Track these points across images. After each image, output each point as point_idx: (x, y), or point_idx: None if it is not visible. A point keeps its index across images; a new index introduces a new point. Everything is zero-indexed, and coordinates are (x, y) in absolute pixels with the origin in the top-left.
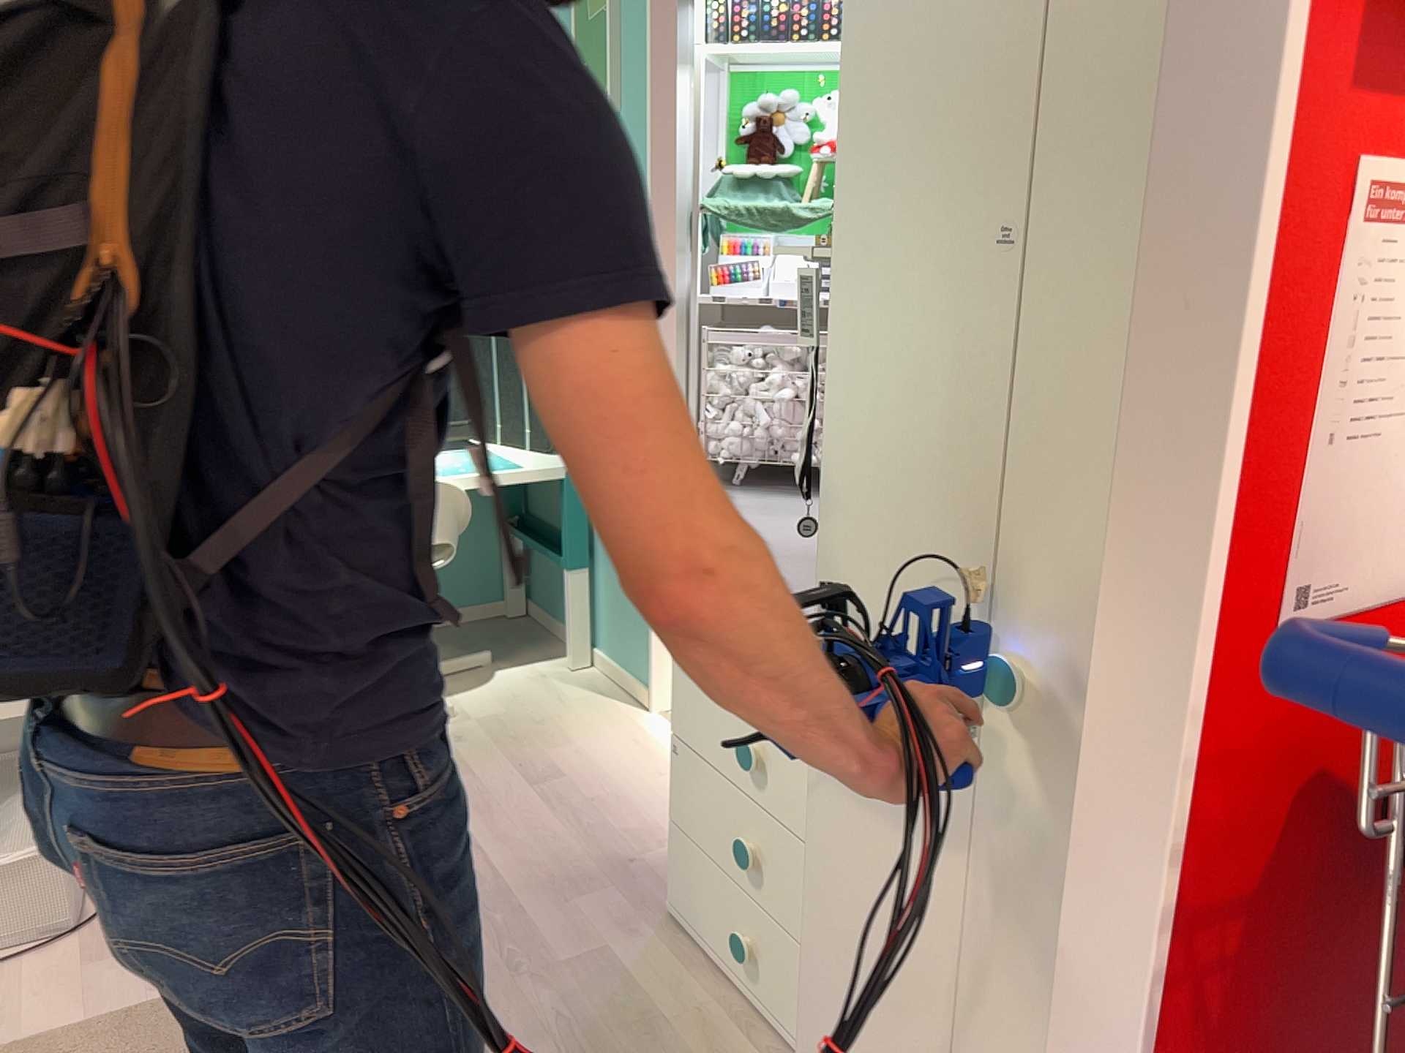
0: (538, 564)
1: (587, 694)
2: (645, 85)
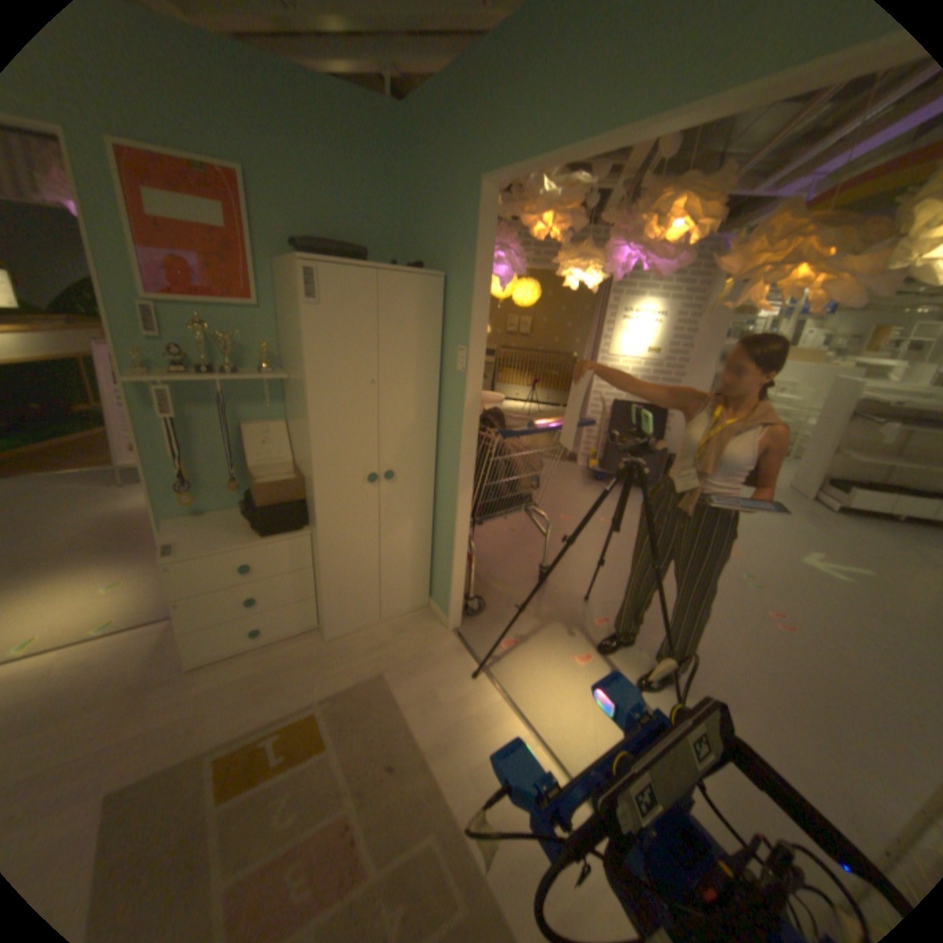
0: None
1: None
2: None
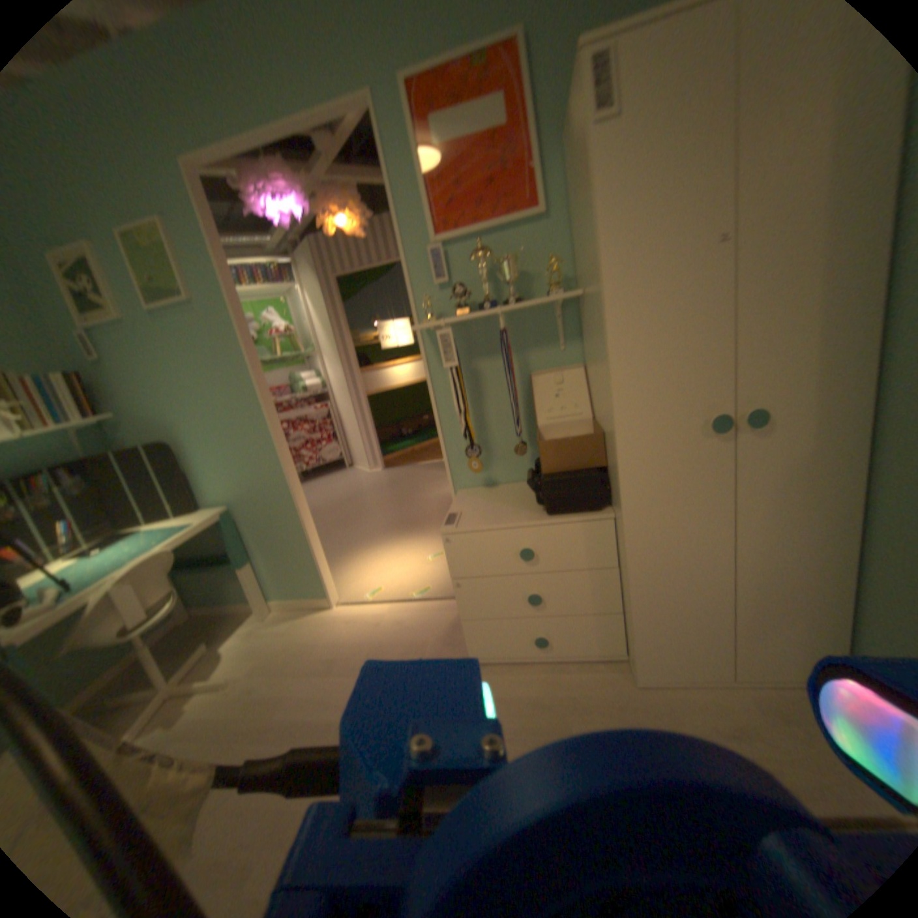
0: (189, 582)
1: (287, 620)
2: (216, 278)
